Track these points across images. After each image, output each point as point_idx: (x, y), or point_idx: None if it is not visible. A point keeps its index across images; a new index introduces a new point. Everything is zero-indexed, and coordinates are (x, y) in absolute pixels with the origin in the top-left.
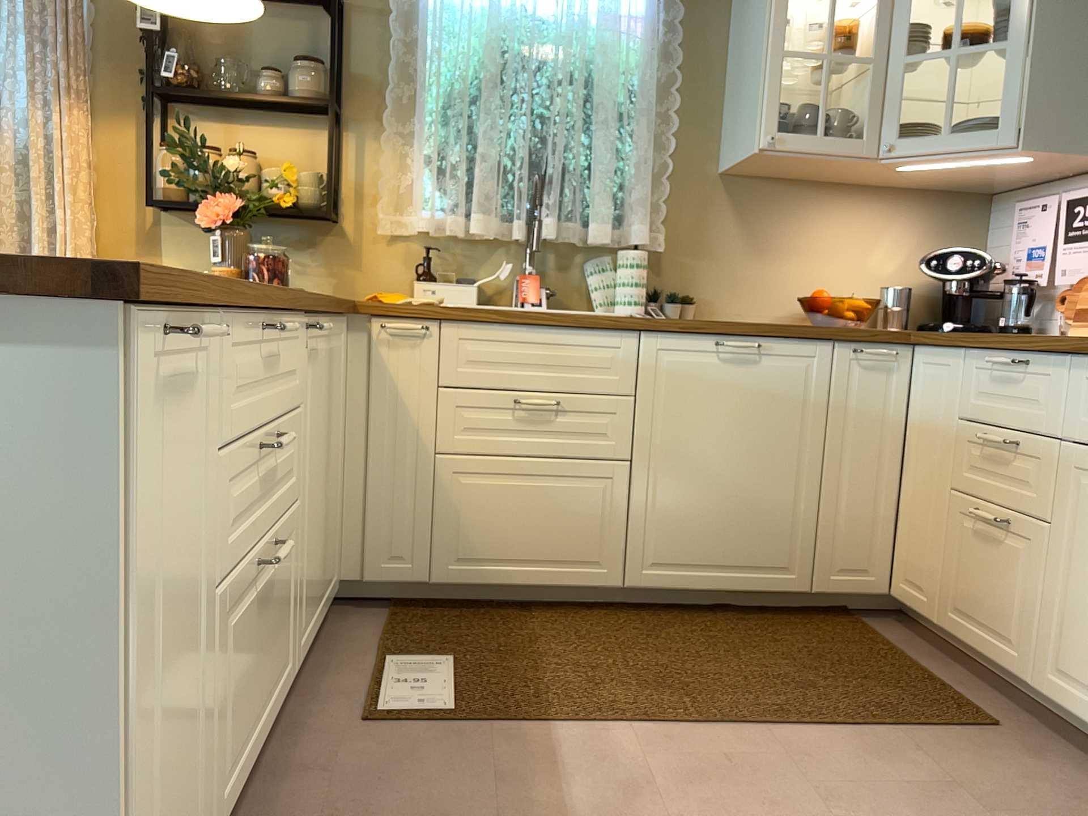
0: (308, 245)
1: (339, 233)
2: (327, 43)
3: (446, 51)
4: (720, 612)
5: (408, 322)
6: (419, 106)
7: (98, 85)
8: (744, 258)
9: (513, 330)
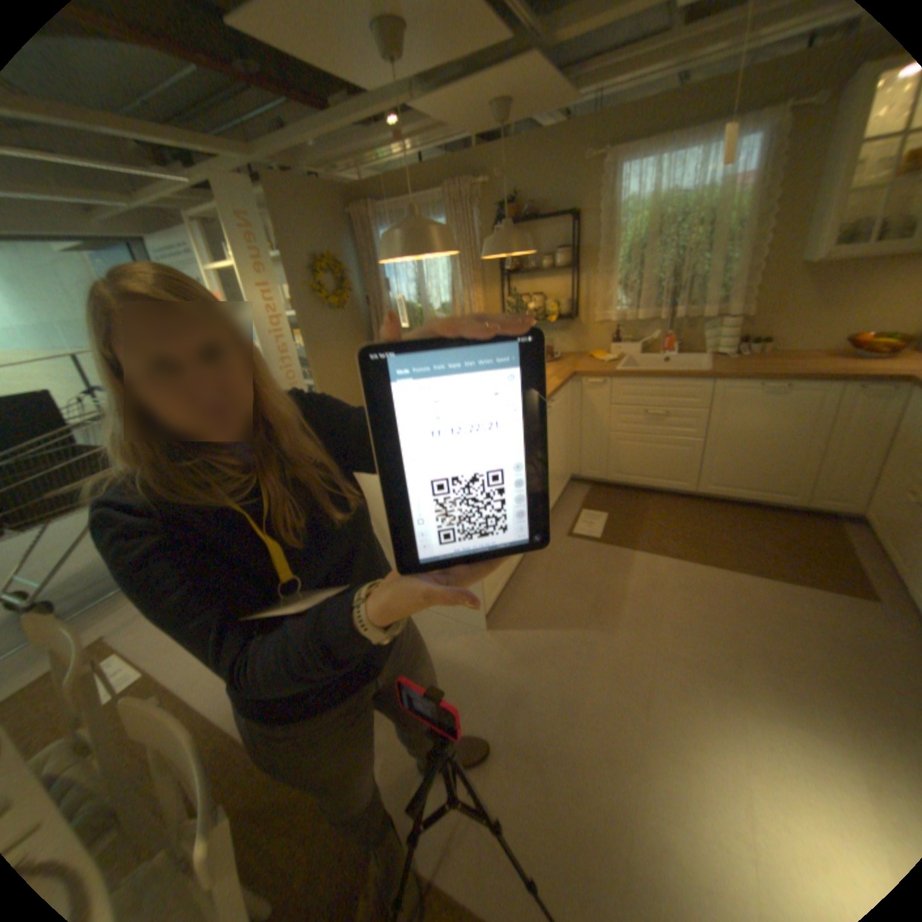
0: (564, 329)
1: (576, 322)
2: (570, 232)
3: (628, 223)
4: (750, 508)
5: (596, 378)
6: (613, 256)
7: (481, 272)
8: (812, 311)
9: (645, 380)
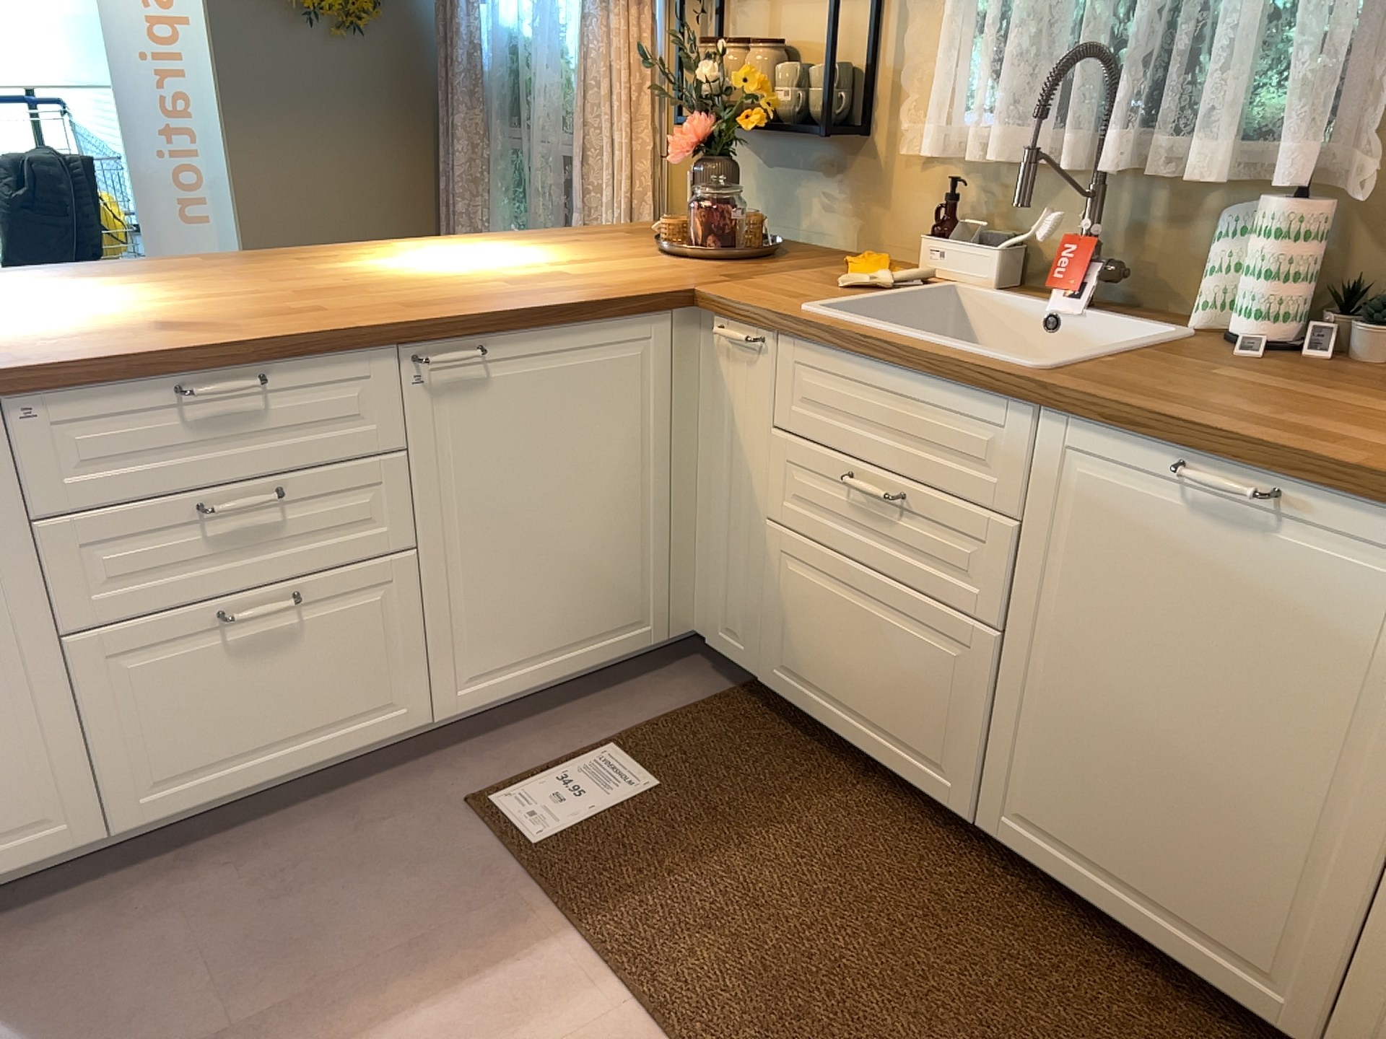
0: (834, 171)
1: (865, 153)
2: None
3: None
4: (1143, 961)
5: (746, 326)
6: None
7: None
8: None
9: (856, 363)
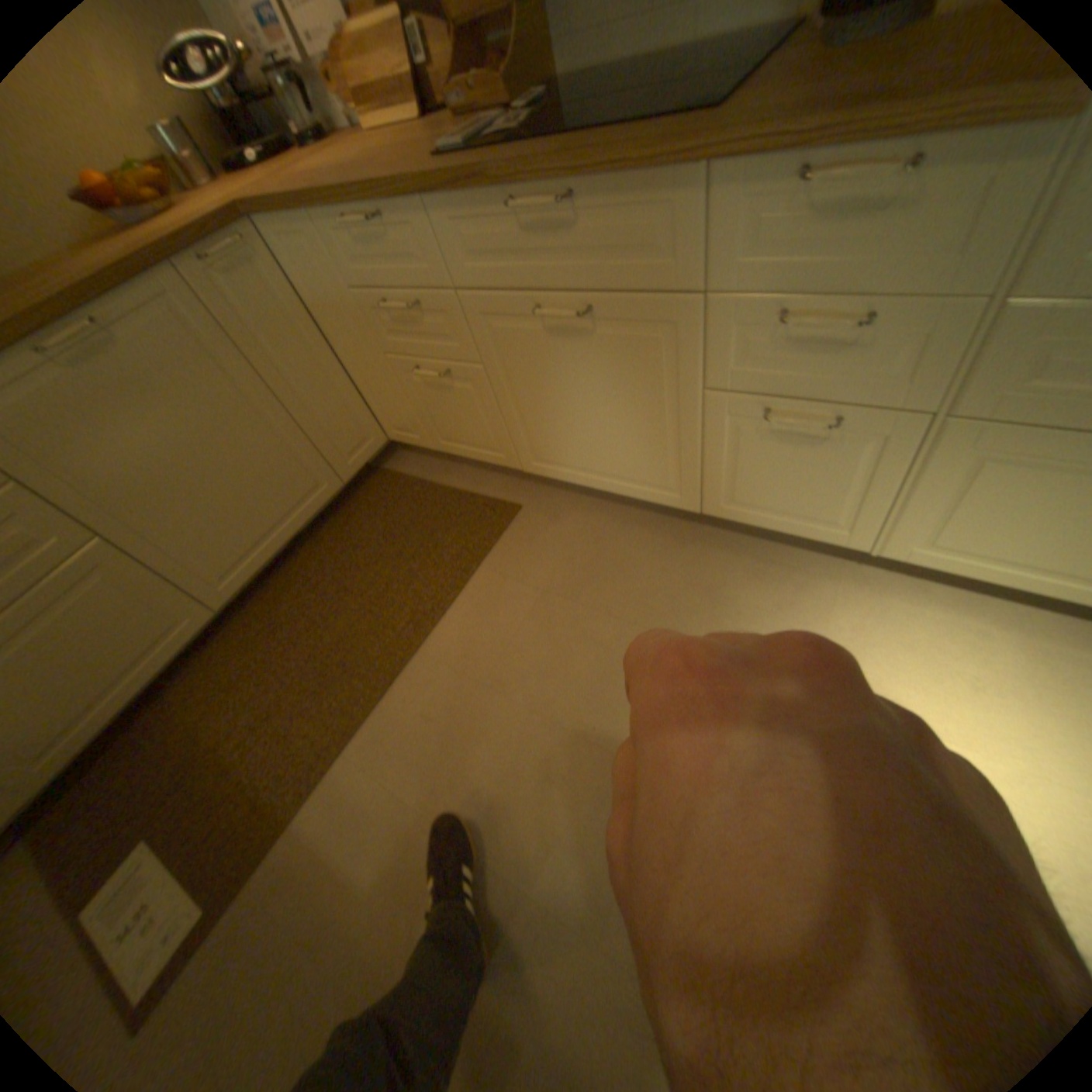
0: None
1: None
2: None
3: None
4: (297, 550)
5: None
6: None
7: None
8: None
9: None
